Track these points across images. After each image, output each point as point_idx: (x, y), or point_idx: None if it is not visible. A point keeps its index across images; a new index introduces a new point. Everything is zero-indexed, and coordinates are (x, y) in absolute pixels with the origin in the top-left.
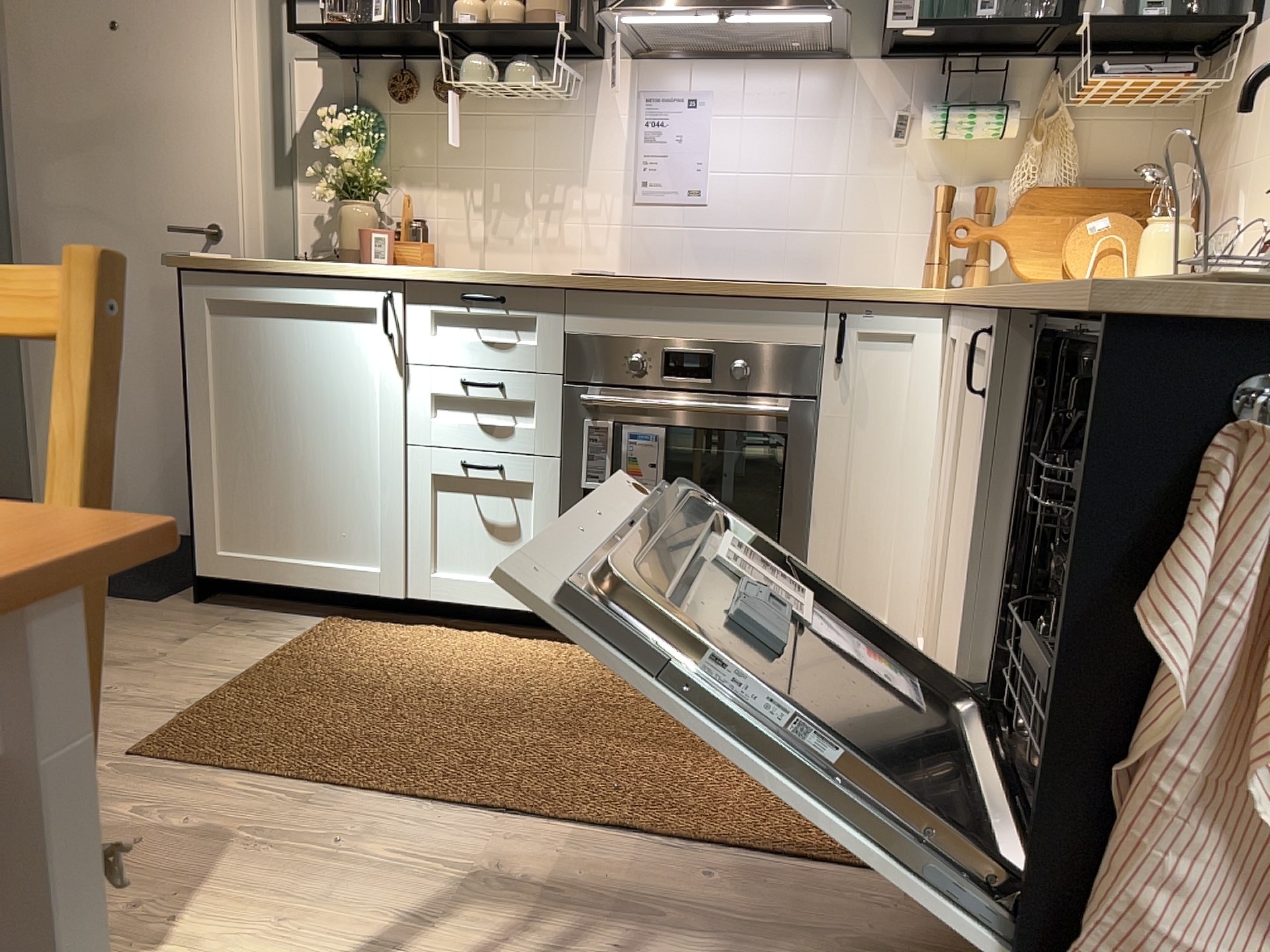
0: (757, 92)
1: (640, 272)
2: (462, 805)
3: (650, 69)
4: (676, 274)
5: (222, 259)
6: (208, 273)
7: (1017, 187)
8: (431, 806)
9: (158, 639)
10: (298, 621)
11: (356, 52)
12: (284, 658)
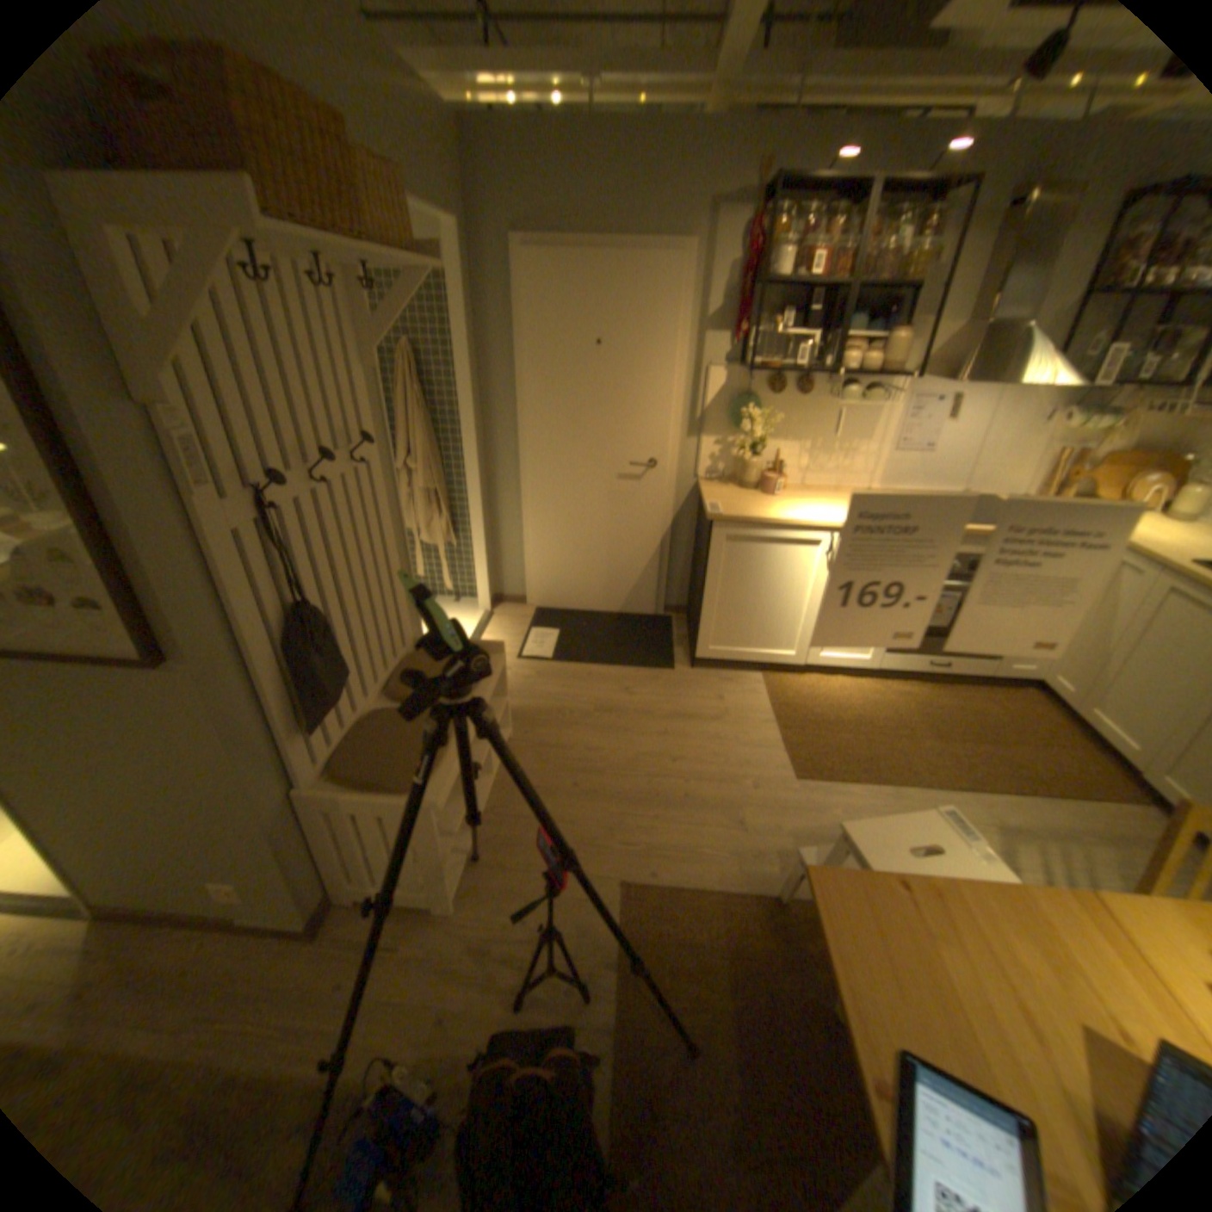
0: (980, 394)
1: (891, 486)
2: (951, 788)
3: (924, 379)
4: (911, 487)
5: (738, 515)
6: (729, 522)
7: (1102, 446)
8: (940, 790)
9: (709, 698)
10: (753, 678)
11: (754, 364)
12: (781, 706)
